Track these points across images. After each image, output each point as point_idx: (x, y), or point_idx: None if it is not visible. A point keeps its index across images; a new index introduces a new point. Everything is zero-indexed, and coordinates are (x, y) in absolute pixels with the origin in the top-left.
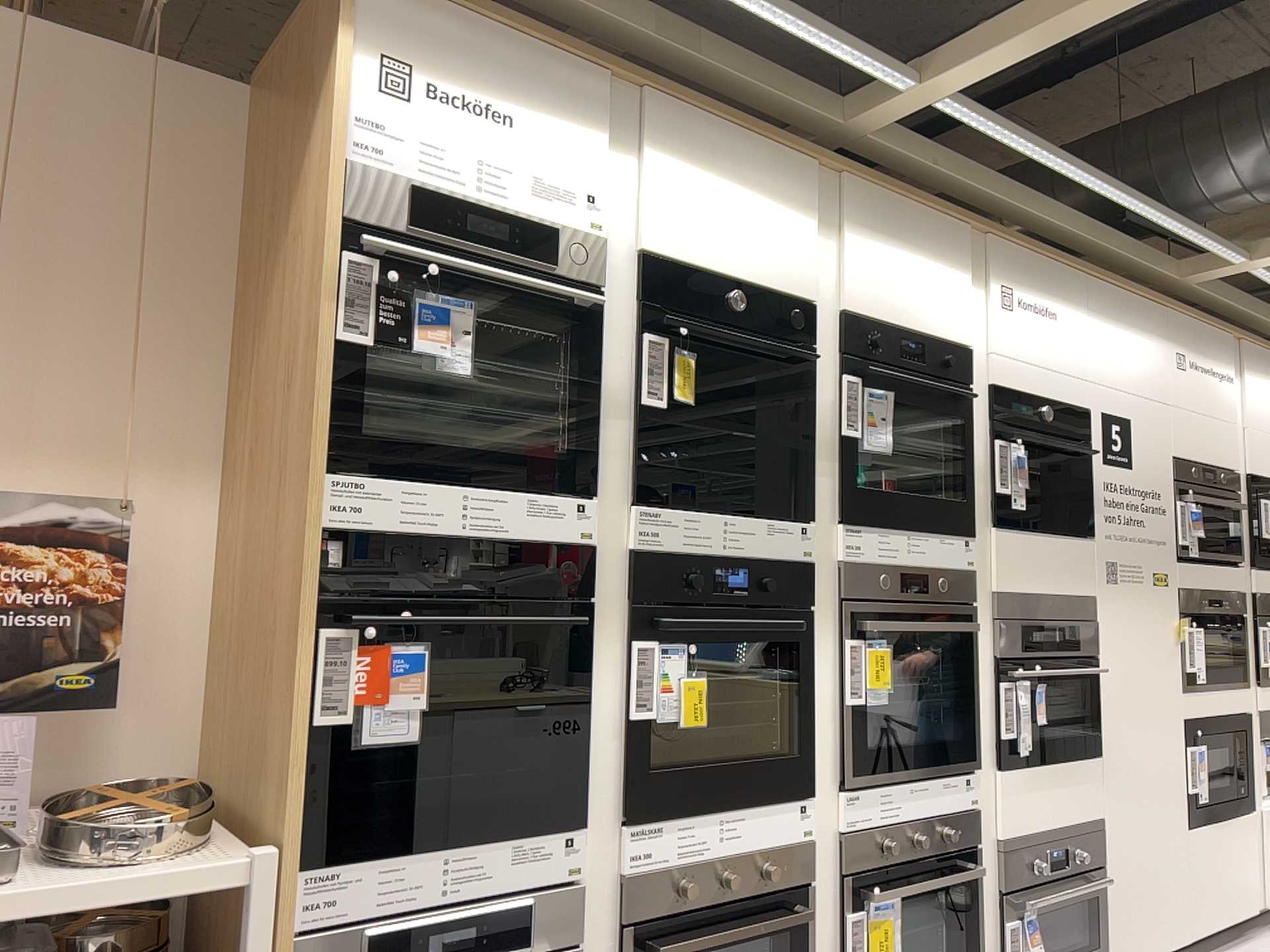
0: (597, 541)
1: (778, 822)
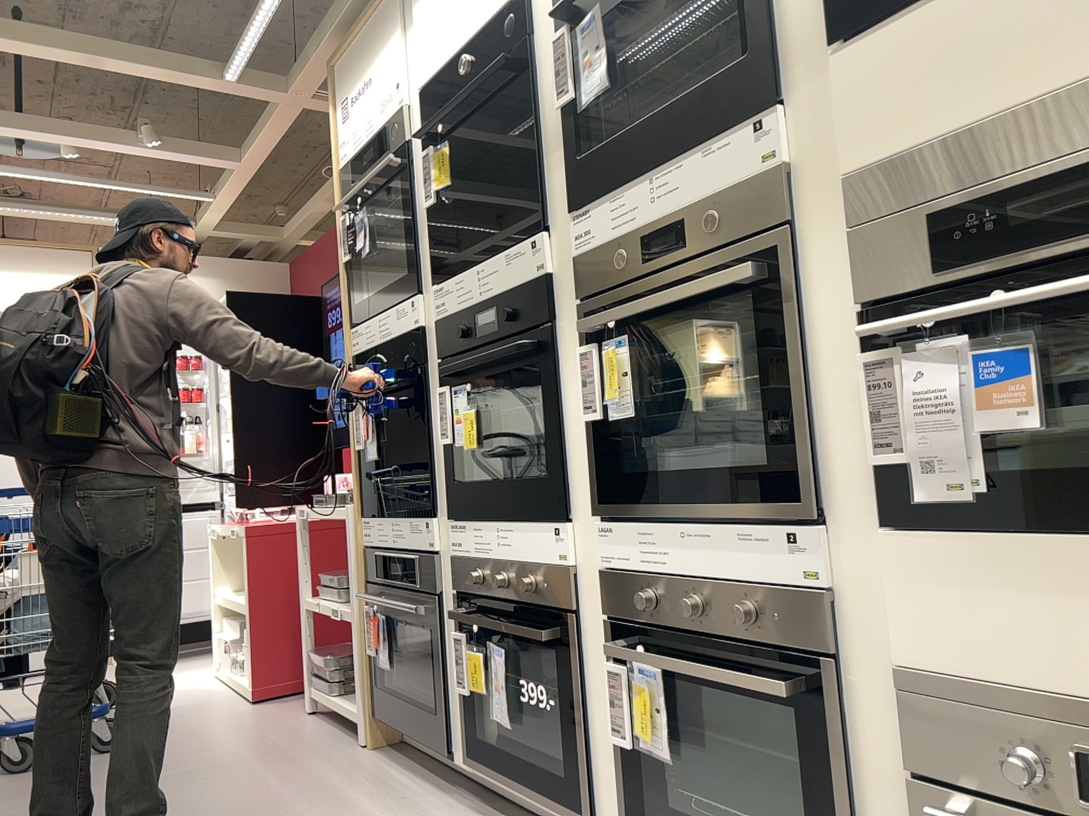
0: (423, 321)
1: (537, 541)
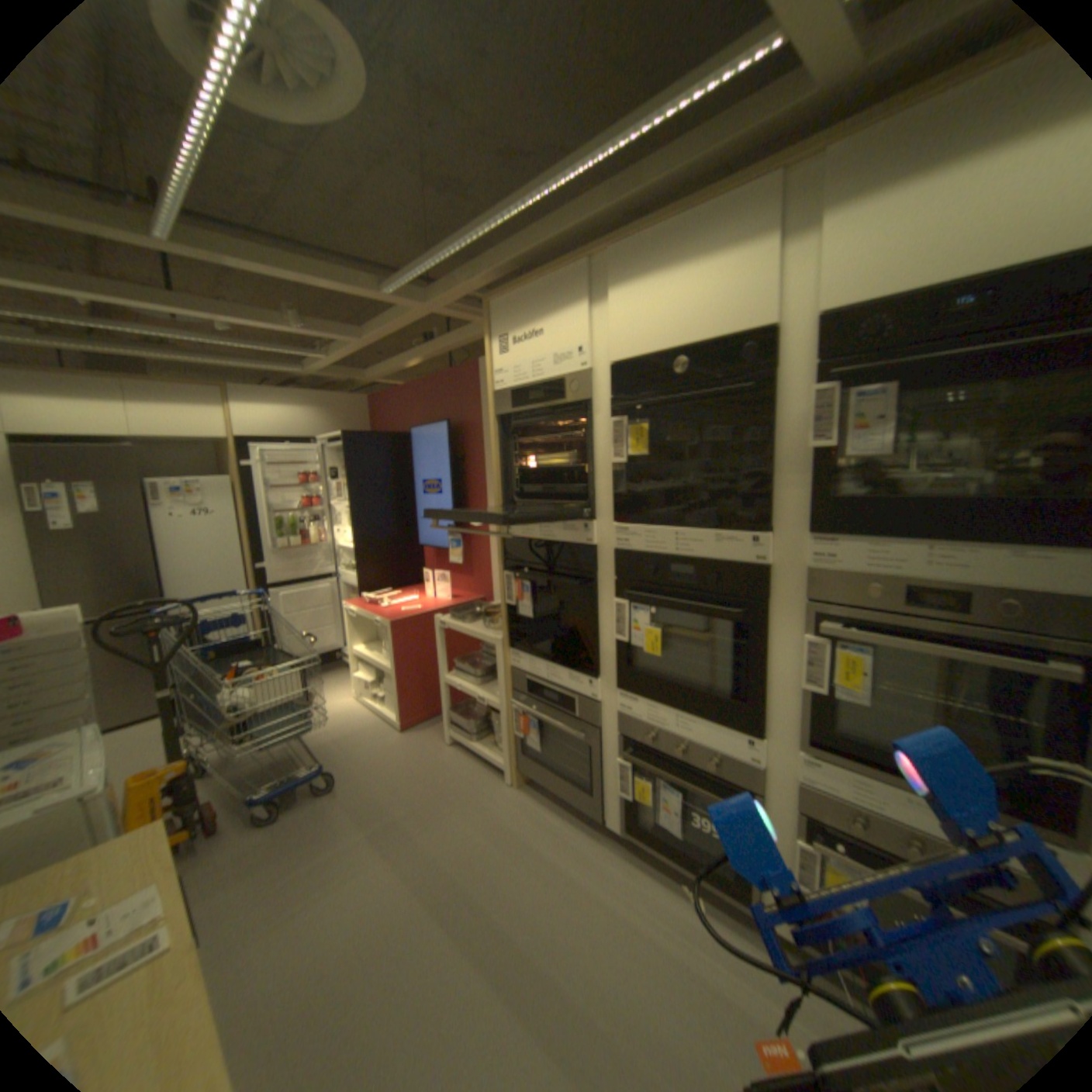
0: (596, 545)
1: (725, 742)
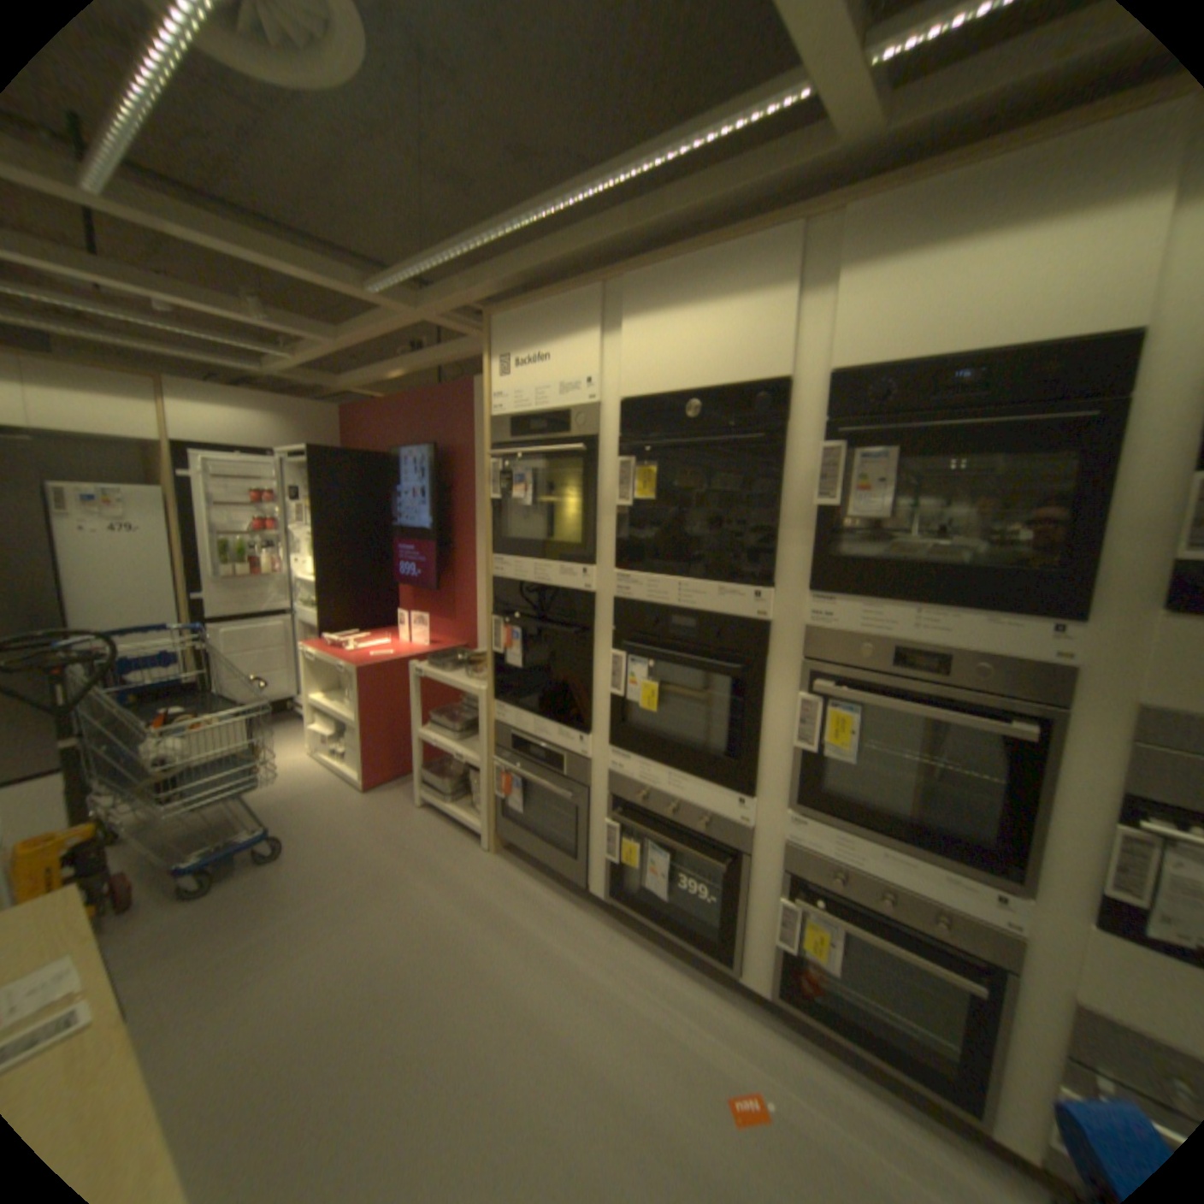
0: (596, 592)
1: (717, 801)
